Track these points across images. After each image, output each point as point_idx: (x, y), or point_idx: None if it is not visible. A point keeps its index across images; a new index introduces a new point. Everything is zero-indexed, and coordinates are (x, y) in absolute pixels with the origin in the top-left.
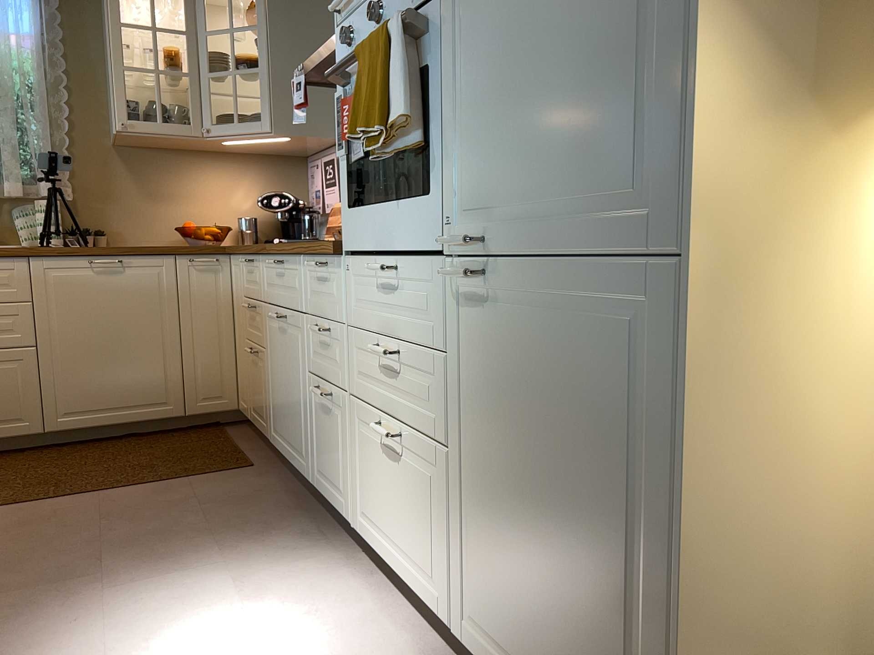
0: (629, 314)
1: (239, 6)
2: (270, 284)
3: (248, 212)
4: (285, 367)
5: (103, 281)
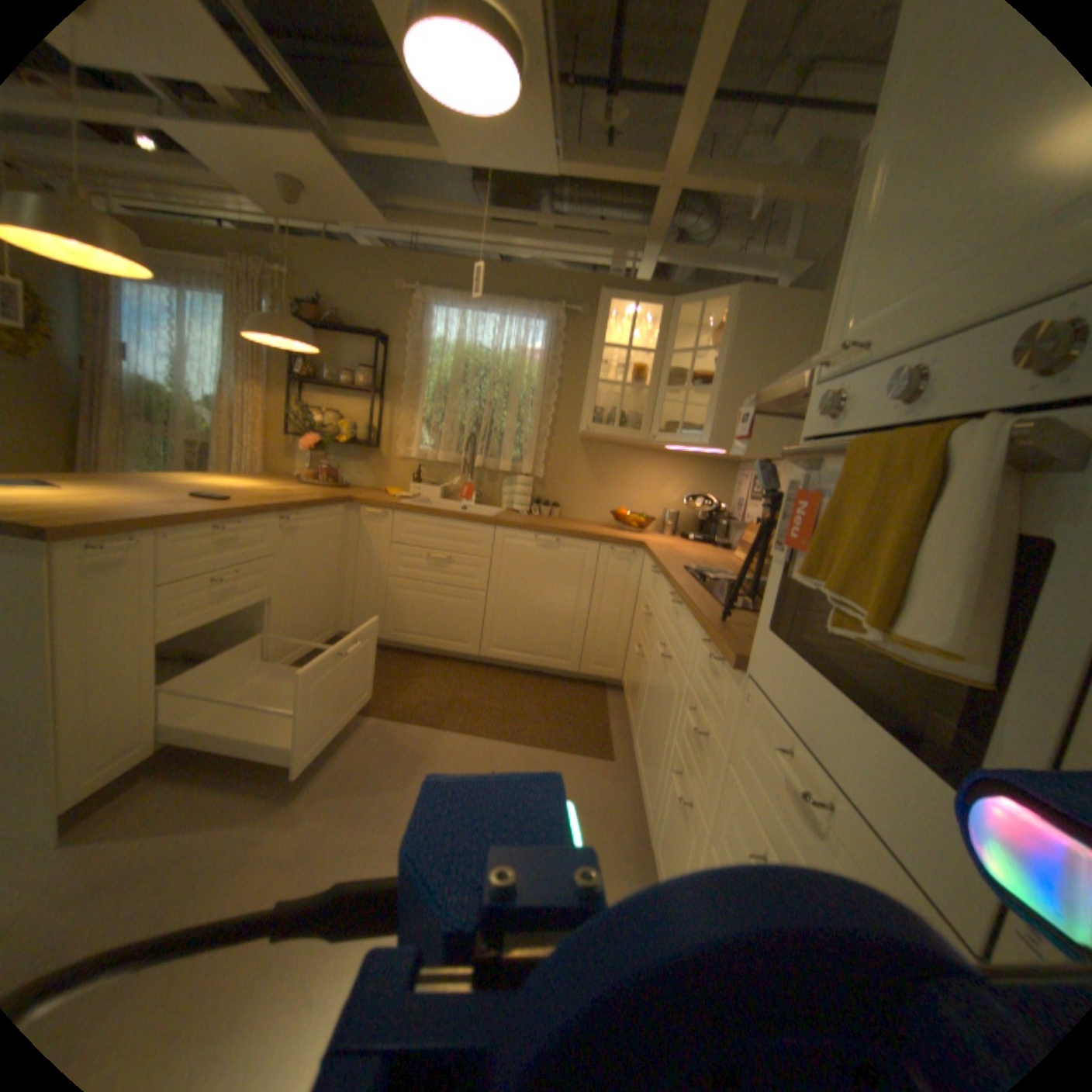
0: None
1: (707, 327)
2: (666, 611)
3: (673, 507)
4: (659, 704)
5: (541, 554)
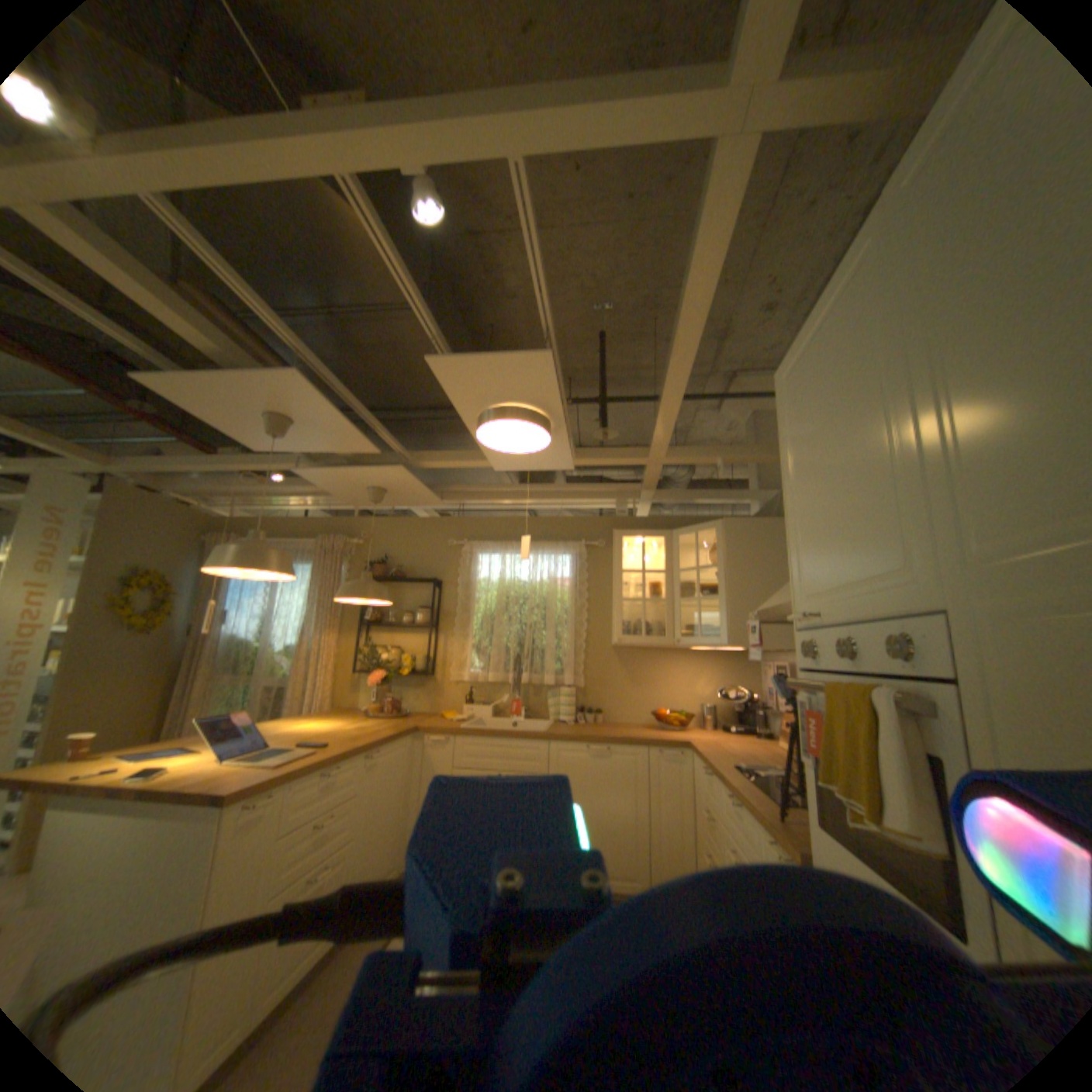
0: None
1: (702, 547)
2: (728, 815)
3: (709, 700)
4: None
5: (595, 764)
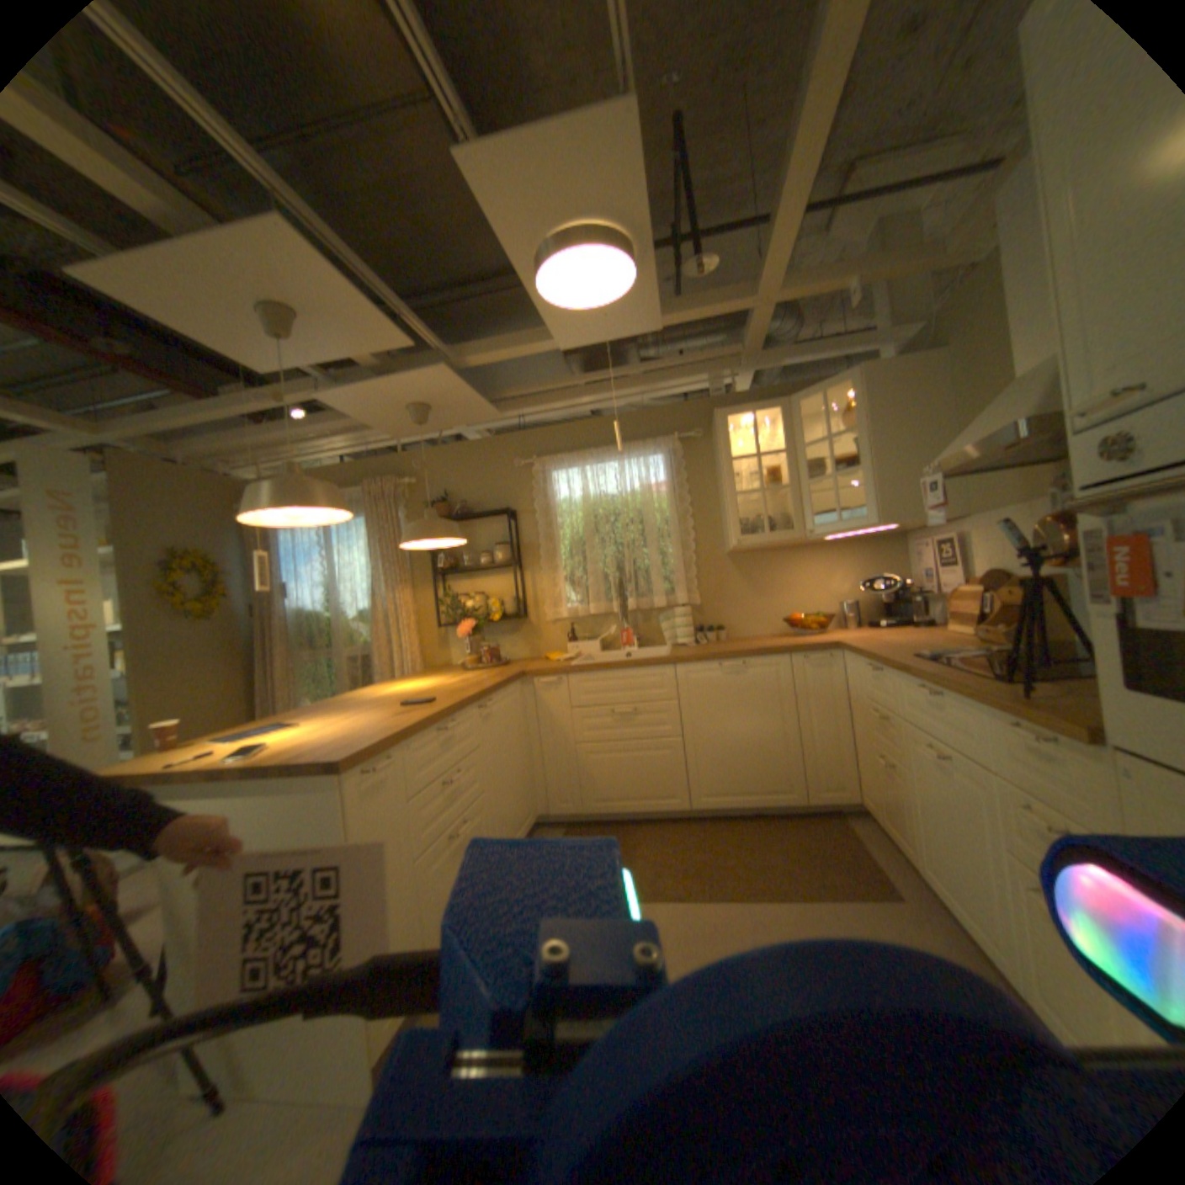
0: None
1: (829, 412)
2: (914, 707)
3: (847, 596)
4: (951, 814)
5: (730, 681)
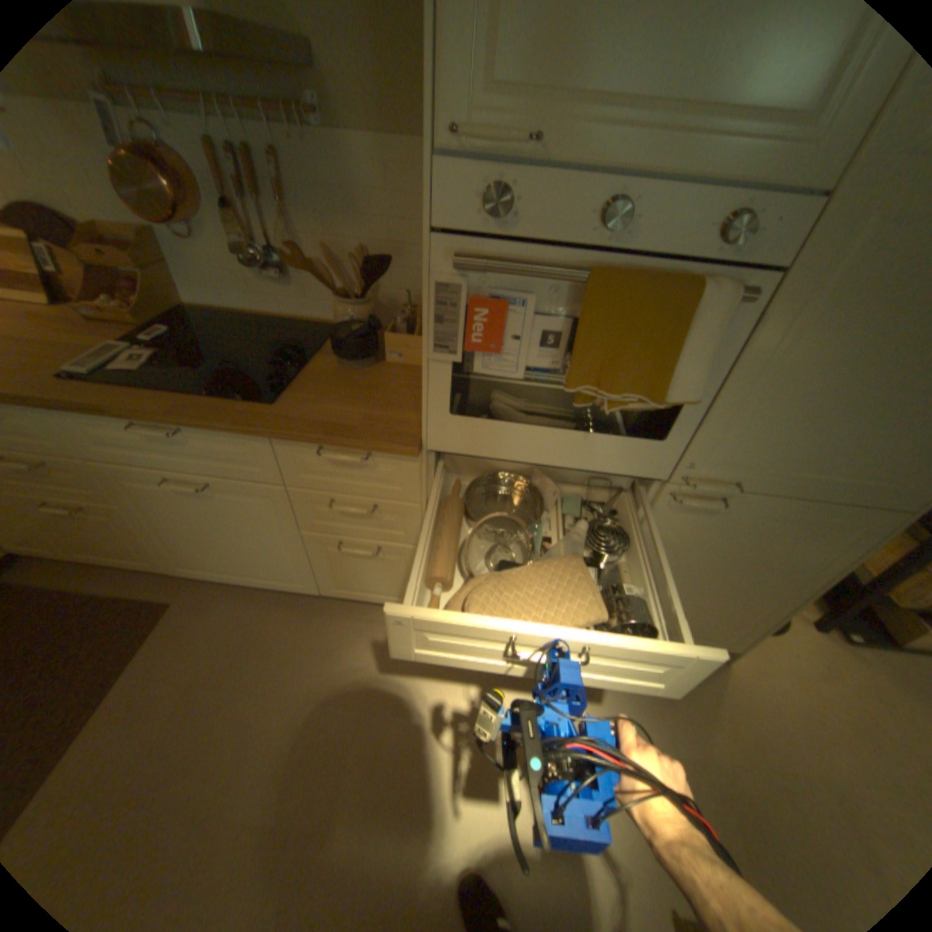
0: (845, 526)
1: None
2: (117, 445)
3: None
4: (218, 524)
5: None
